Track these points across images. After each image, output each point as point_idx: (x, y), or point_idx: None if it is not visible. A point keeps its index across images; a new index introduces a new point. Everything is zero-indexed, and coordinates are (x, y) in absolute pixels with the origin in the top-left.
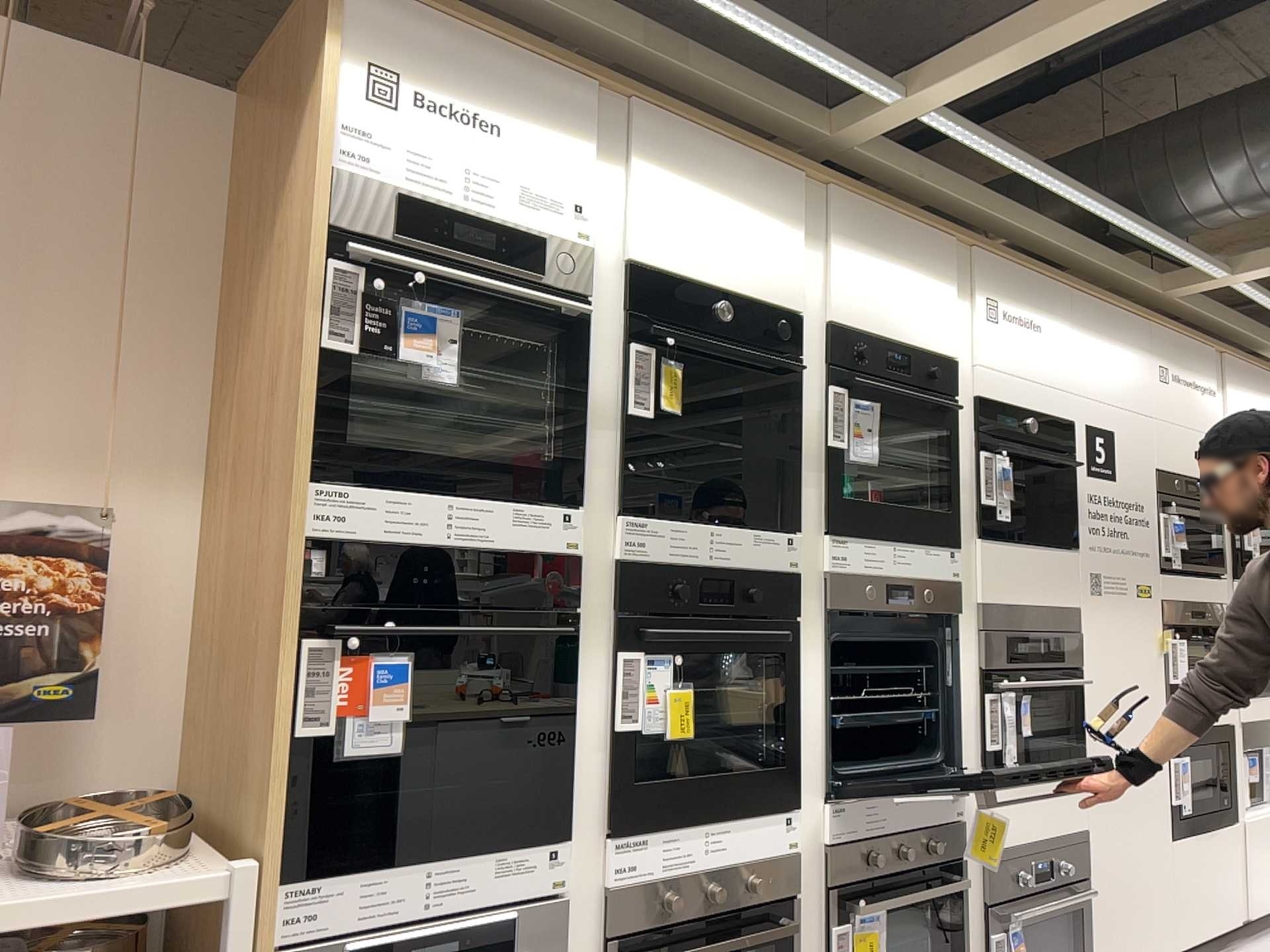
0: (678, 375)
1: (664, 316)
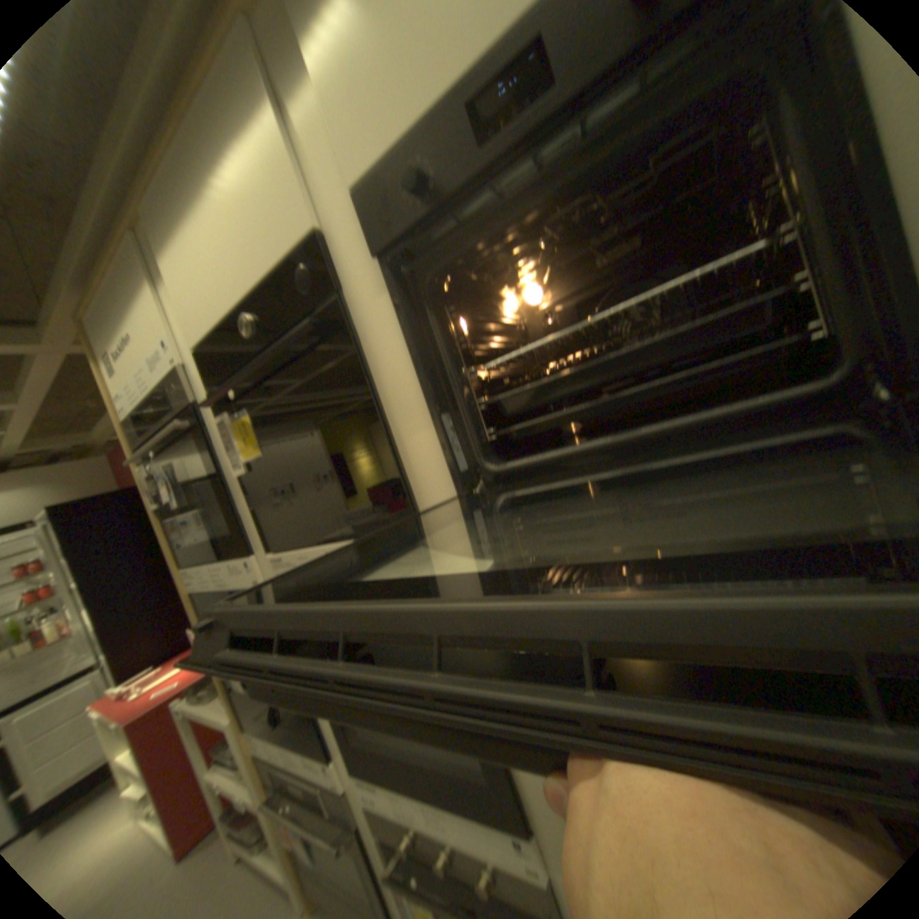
0: (246, 420)
1: (226, 369)
